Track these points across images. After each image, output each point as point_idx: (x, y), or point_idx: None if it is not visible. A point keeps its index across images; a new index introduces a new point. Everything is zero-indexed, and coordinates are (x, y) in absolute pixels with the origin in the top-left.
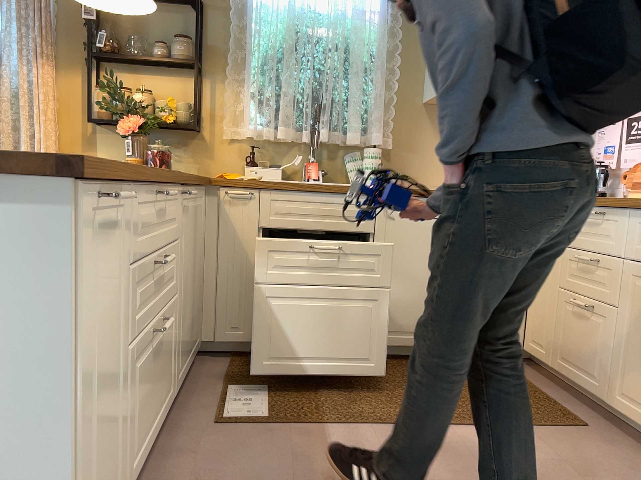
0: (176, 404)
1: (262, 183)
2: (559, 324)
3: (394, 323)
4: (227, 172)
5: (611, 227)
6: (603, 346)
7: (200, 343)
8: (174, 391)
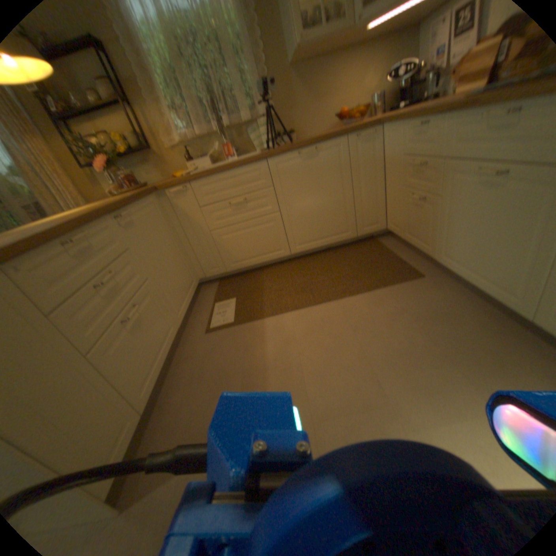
0: (187, 323)
1: (187, 176)
2: (404, 210)
3: (301, 237)
4: (176, 169)
5: (433, 130)
6: (432, 222)
7: (197, 280)
8: (176, 323)
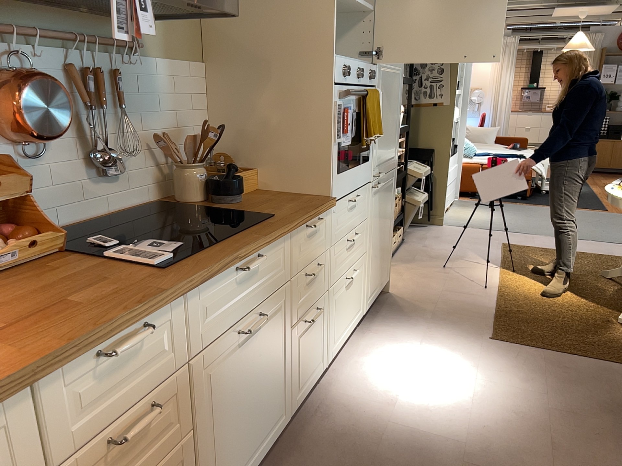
0: None
1: None
2: None
3: None
4: None
5: (161, 335)
6: None
7: None
8: None
